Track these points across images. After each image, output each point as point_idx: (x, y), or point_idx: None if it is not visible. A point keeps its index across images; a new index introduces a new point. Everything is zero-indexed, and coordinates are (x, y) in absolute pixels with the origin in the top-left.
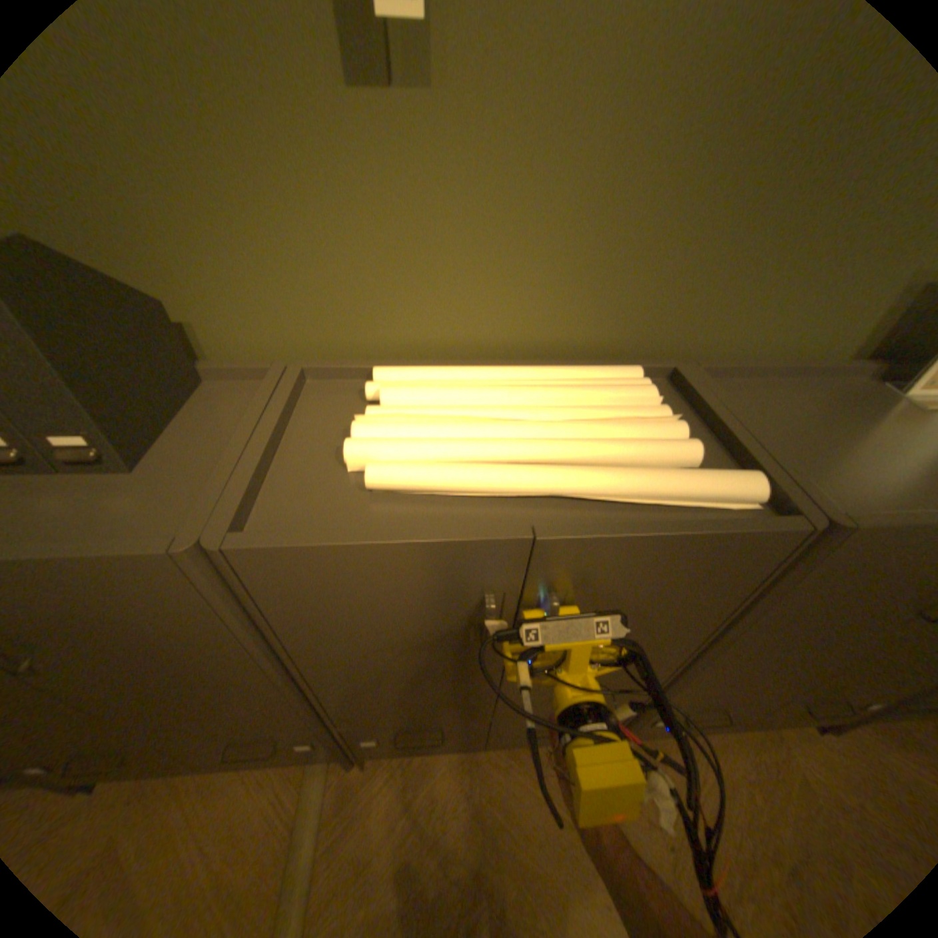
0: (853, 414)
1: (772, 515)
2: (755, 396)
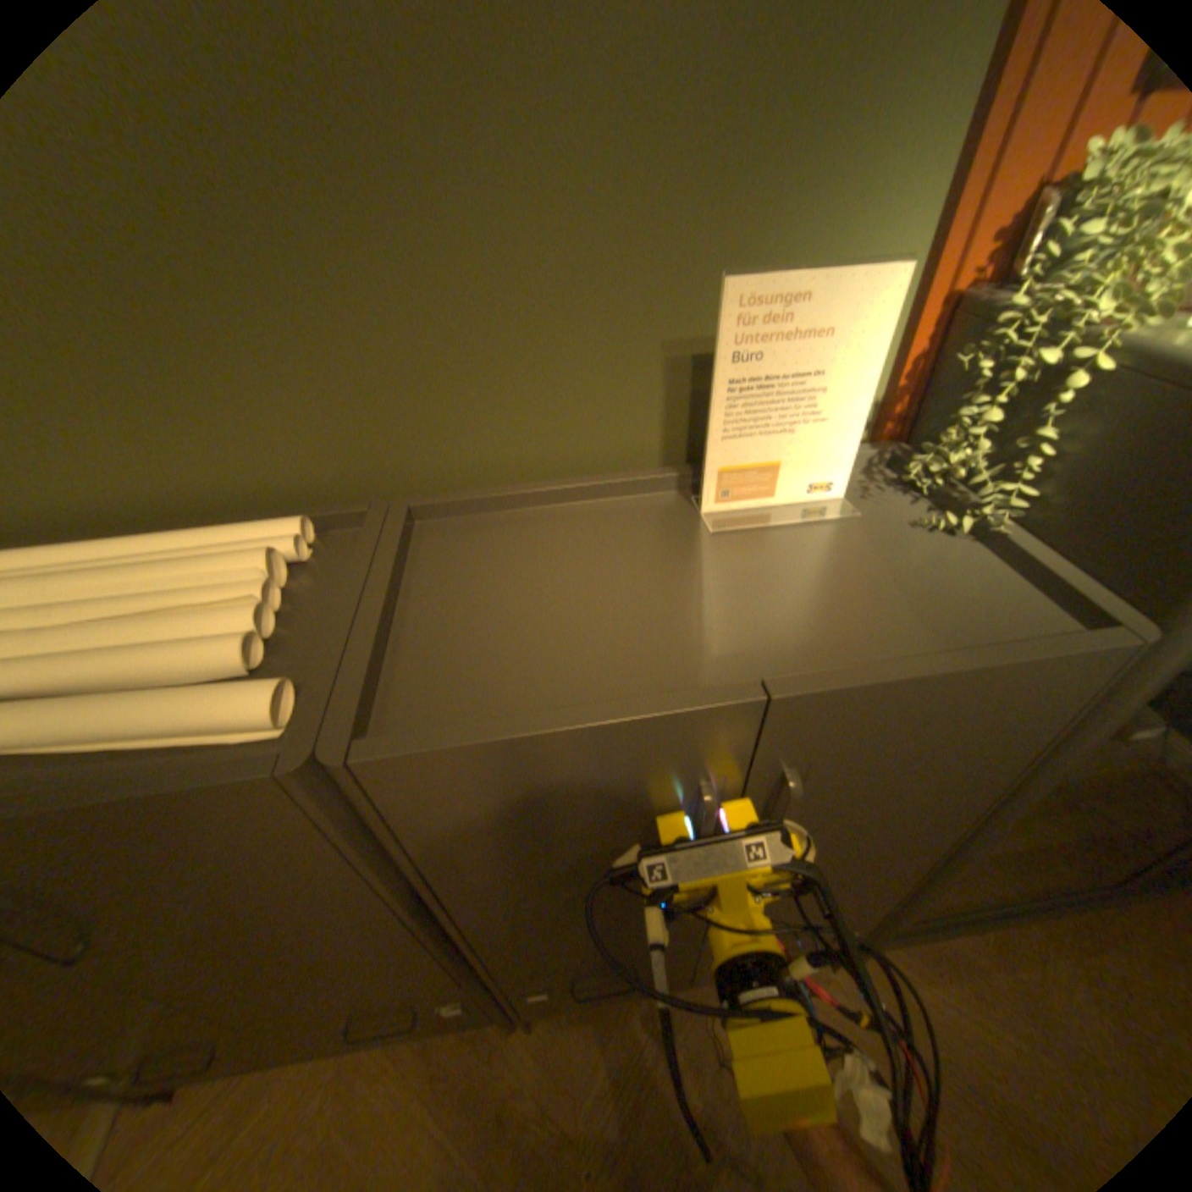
0: (599, 553)
1: (229, 758)
2: (478, 541)
